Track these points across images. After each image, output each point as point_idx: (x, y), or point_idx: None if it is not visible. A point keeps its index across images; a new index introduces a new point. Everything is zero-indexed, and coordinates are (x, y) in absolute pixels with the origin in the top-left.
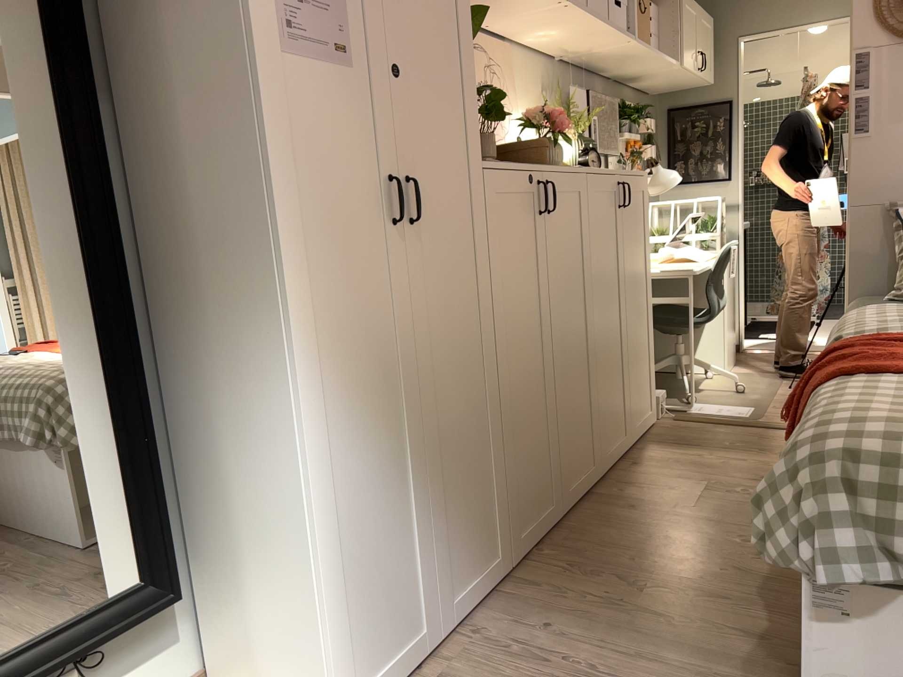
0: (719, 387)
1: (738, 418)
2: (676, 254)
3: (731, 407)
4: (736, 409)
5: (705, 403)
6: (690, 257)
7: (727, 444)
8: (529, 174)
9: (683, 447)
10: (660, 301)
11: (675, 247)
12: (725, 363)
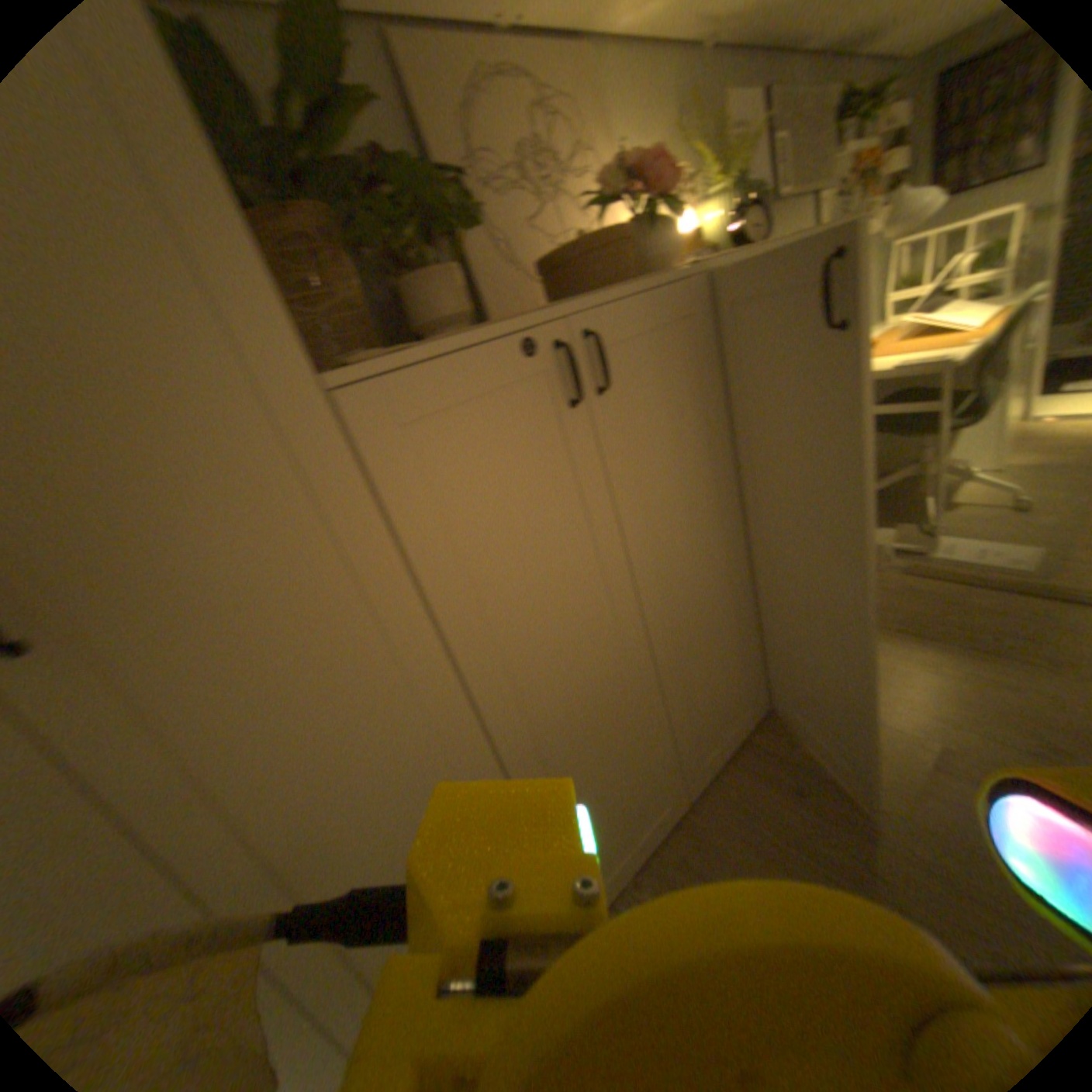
0: (991, 501)
1: (1018, 577)
2: (932, 323)
3: (1008, 547)
4: (1015, 554)
5: (963, 538)
6: (959, 321)
7: (992, 644)
8: (522, 336)
9: (911, 646)
10: (894, 411)
11: (932, 310)
12: (1005, 456)
